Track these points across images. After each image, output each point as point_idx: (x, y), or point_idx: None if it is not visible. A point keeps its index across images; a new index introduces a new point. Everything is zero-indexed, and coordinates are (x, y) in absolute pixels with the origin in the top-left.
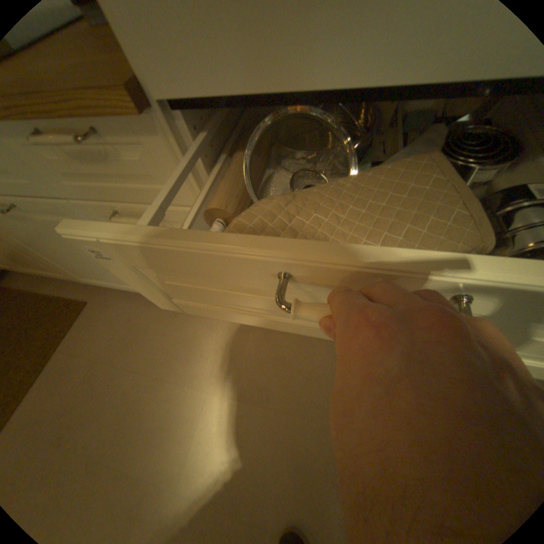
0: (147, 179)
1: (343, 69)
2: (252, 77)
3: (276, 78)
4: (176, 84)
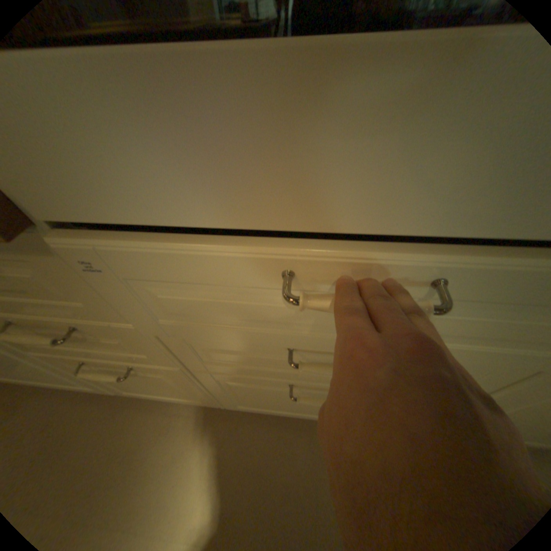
0: (50, 297)
1: (319, 215)
2: (186, 211)
3: (222, 214)
4: (70, 208)
